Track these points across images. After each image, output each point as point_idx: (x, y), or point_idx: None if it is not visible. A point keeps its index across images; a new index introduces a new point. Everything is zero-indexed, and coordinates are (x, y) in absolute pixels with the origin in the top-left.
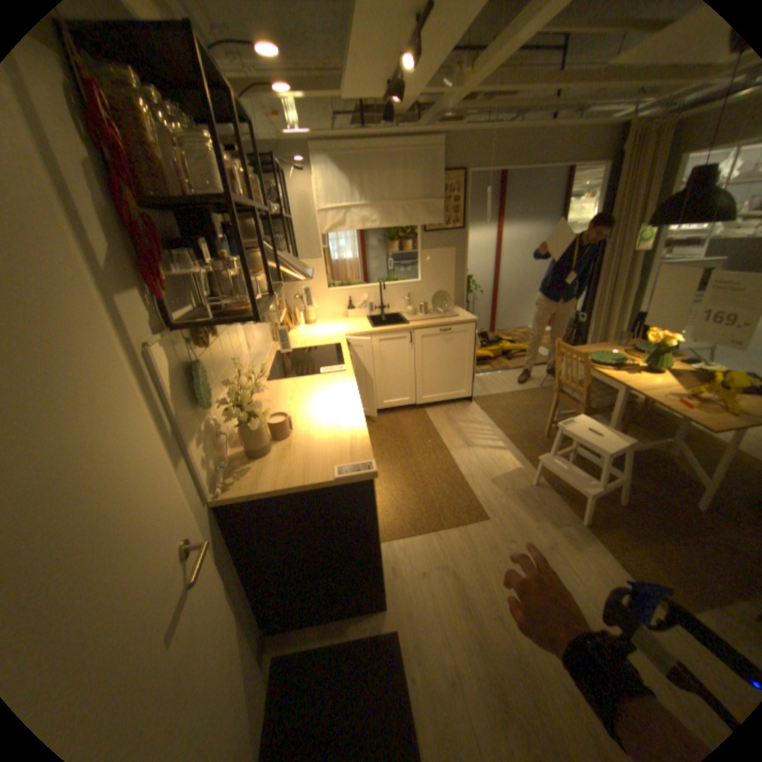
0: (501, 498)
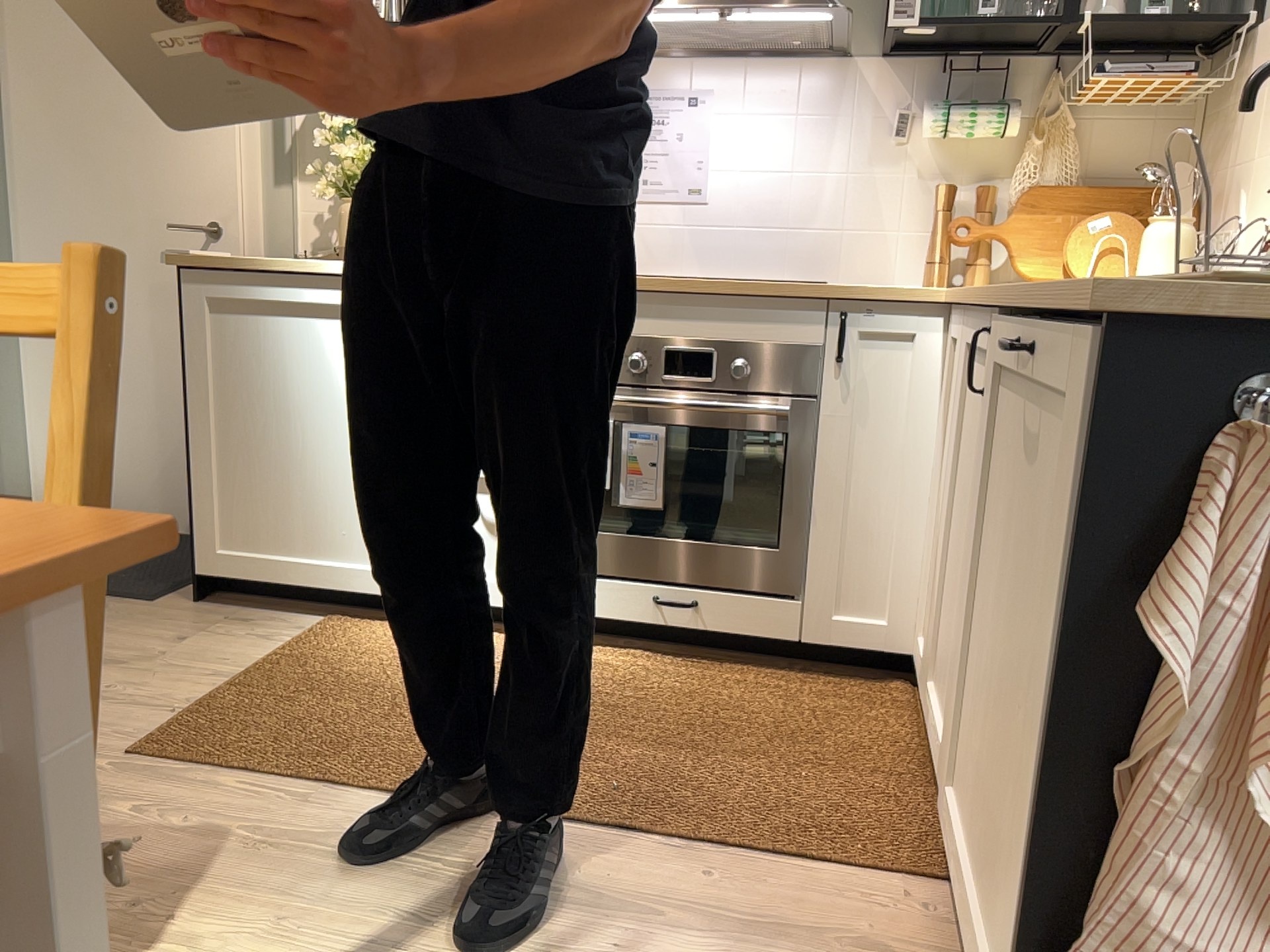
0: (136, 819)
